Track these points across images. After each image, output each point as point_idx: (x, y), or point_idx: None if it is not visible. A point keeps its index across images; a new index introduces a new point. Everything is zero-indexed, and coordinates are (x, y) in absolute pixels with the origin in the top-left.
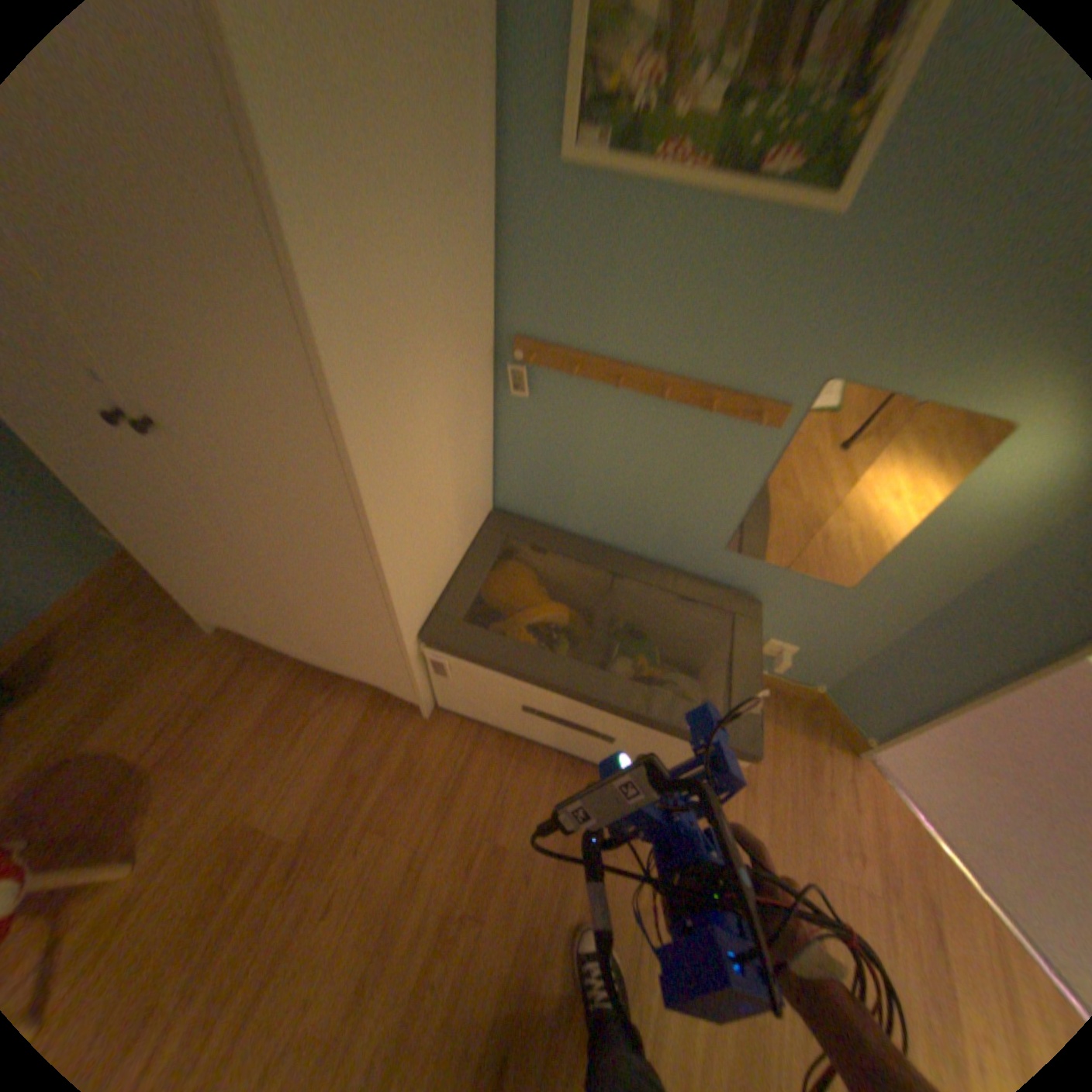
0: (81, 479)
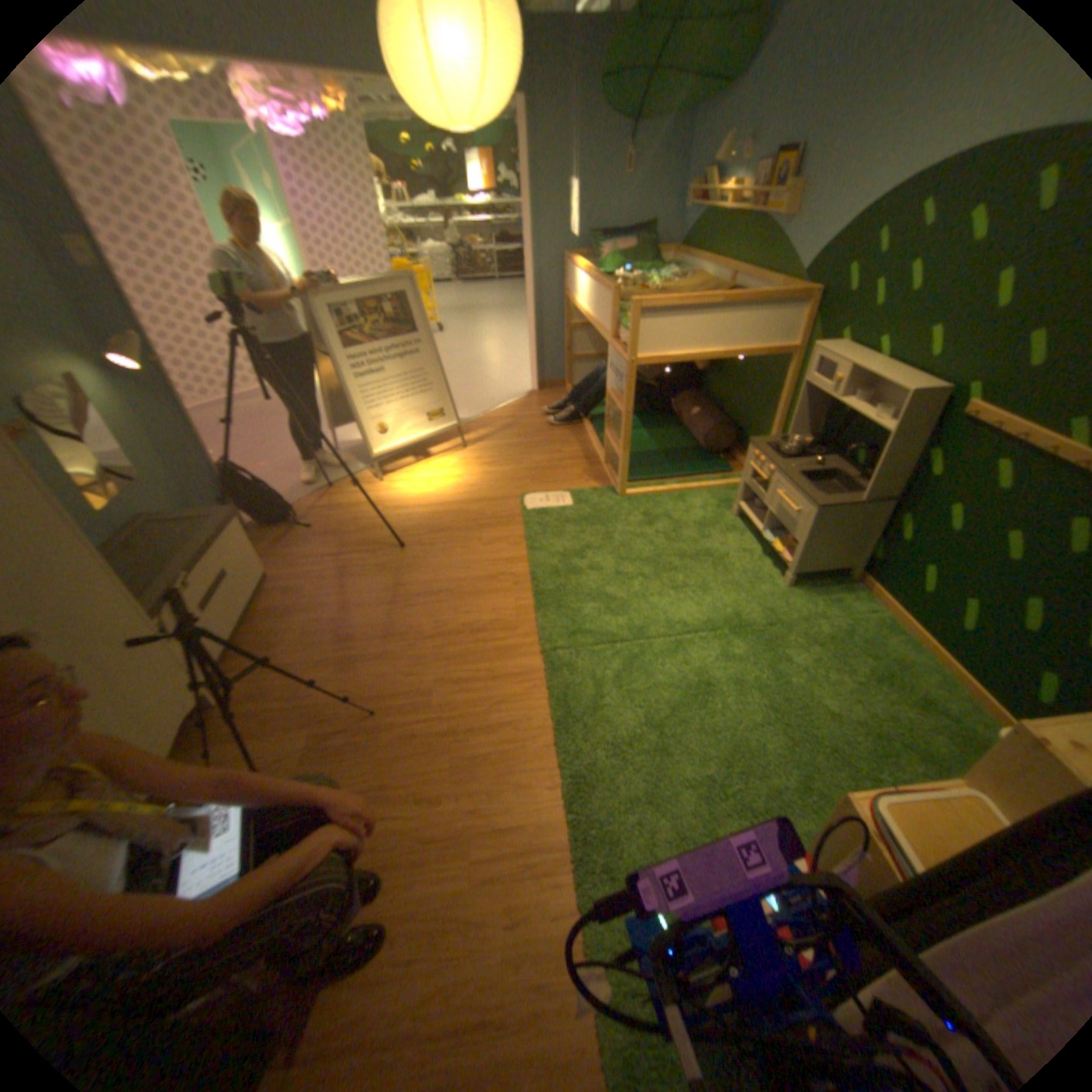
0: None
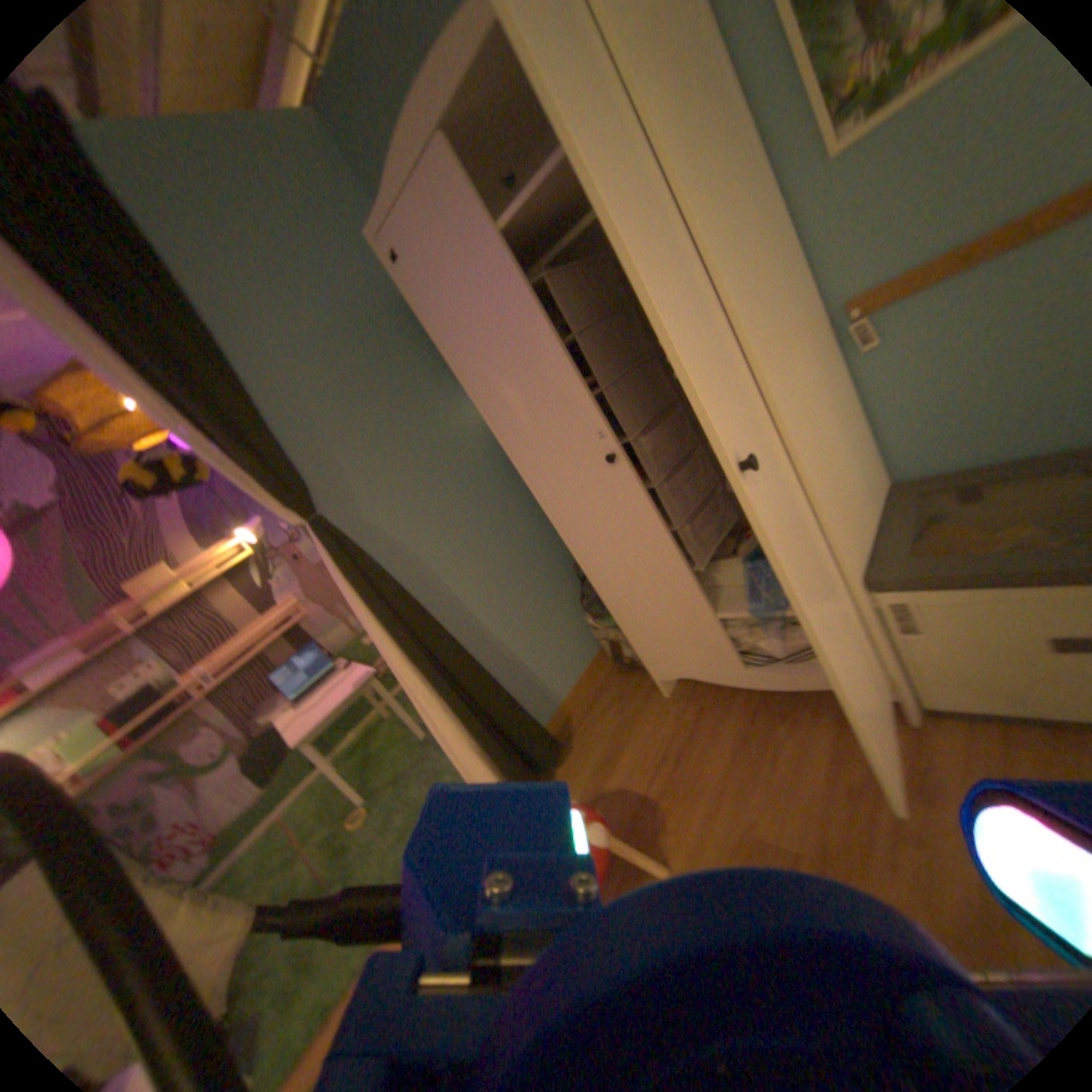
0: (586, 547)
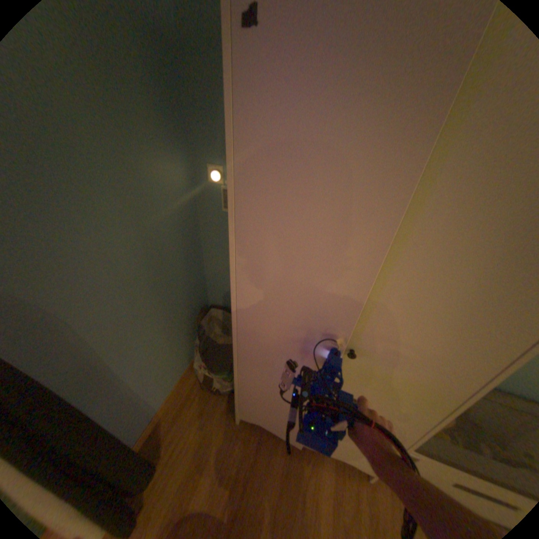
0: (251, 361)
